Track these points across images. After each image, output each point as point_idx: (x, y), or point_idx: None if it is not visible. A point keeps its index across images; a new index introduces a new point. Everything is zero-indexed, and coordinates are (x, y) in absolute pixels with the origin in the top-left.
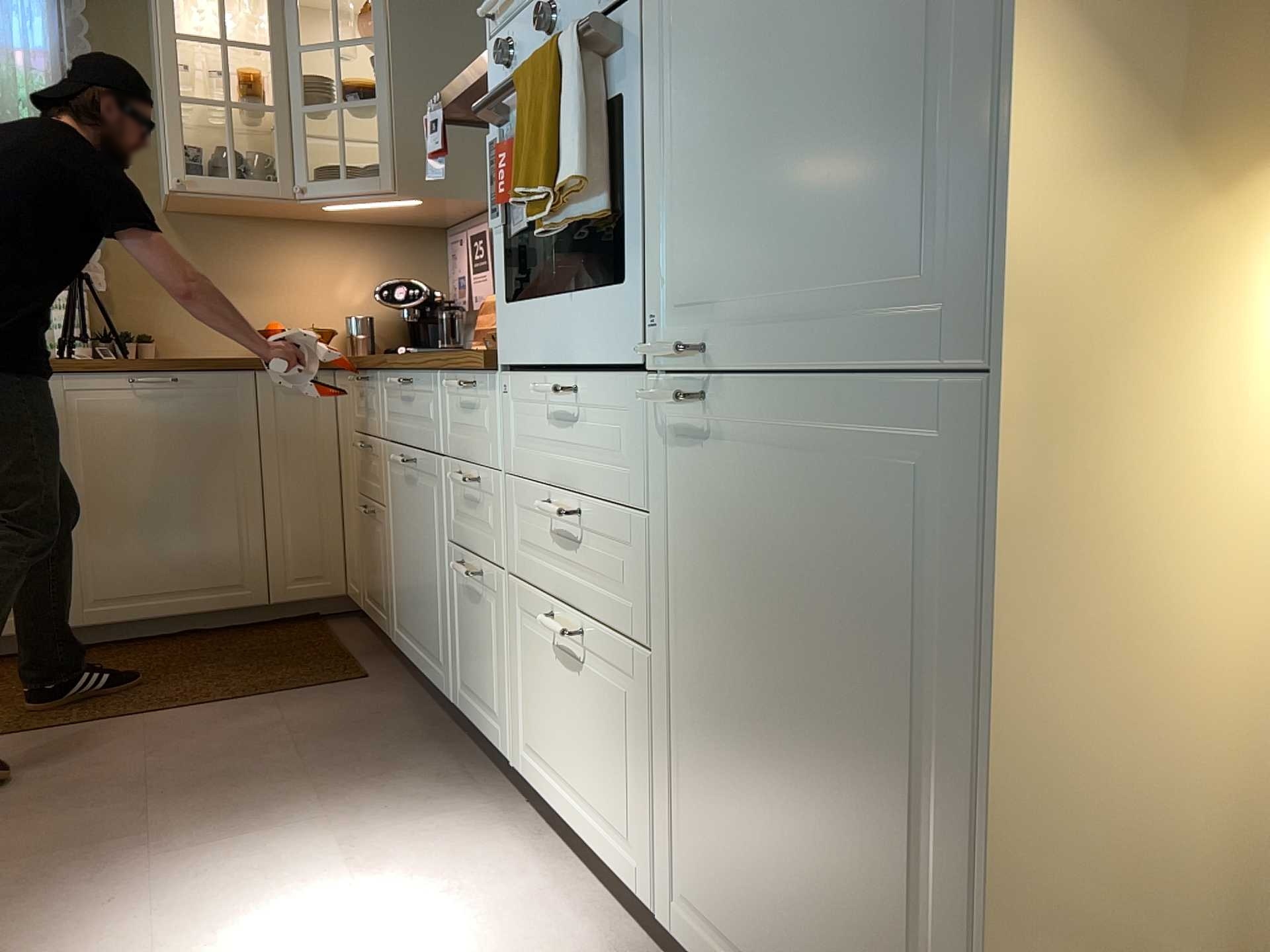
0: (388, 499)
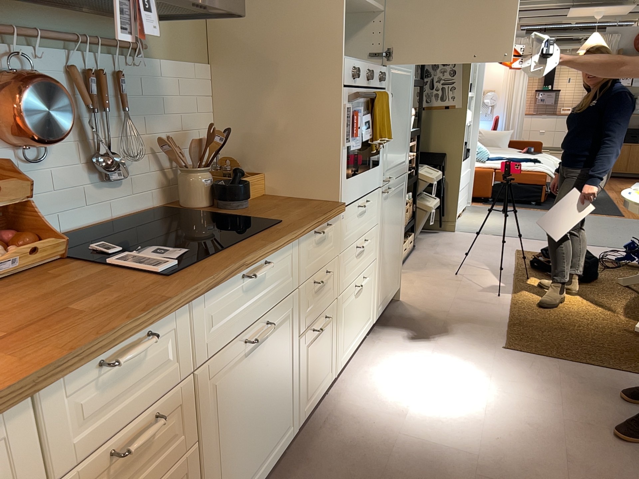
0: (204, 424)
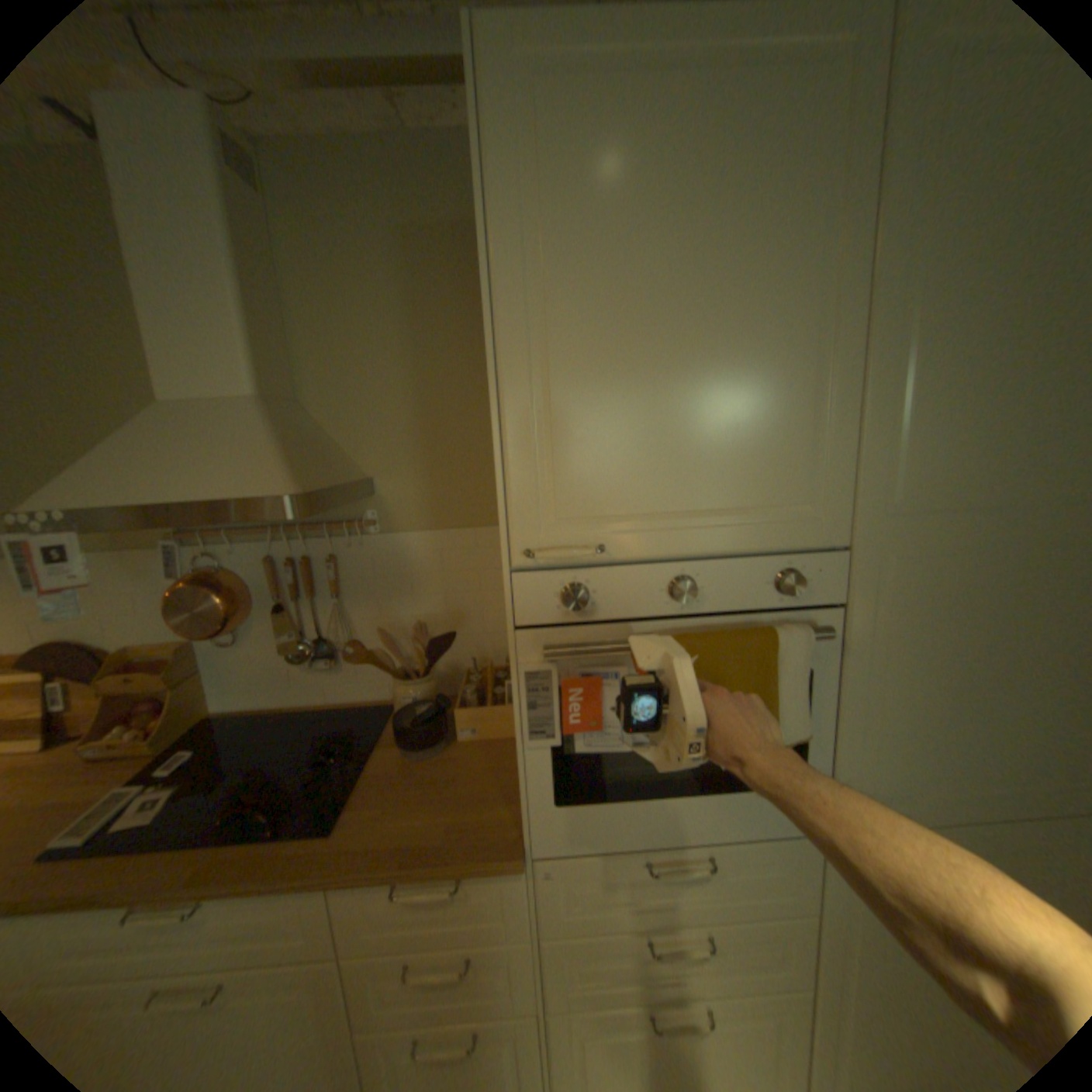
0: None
